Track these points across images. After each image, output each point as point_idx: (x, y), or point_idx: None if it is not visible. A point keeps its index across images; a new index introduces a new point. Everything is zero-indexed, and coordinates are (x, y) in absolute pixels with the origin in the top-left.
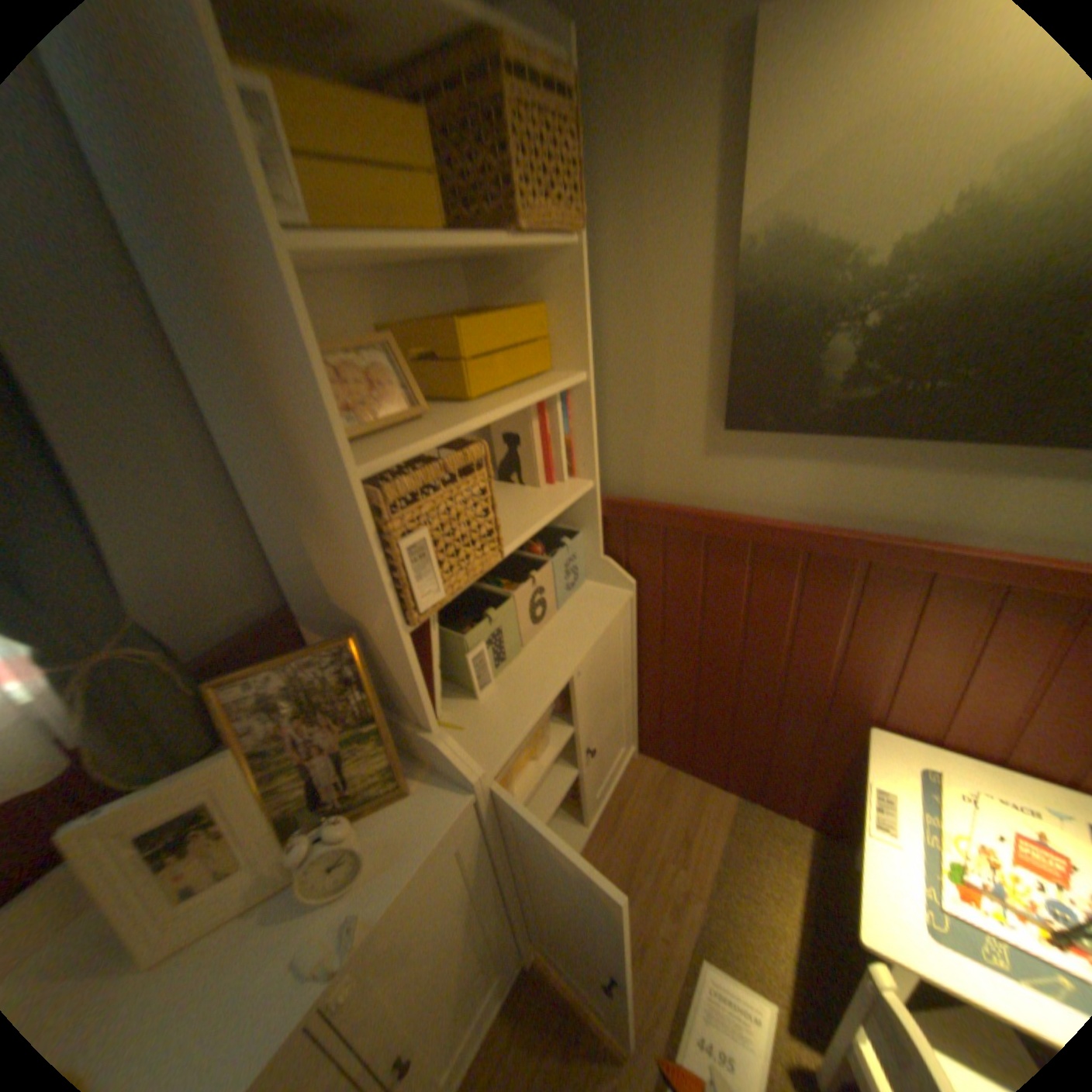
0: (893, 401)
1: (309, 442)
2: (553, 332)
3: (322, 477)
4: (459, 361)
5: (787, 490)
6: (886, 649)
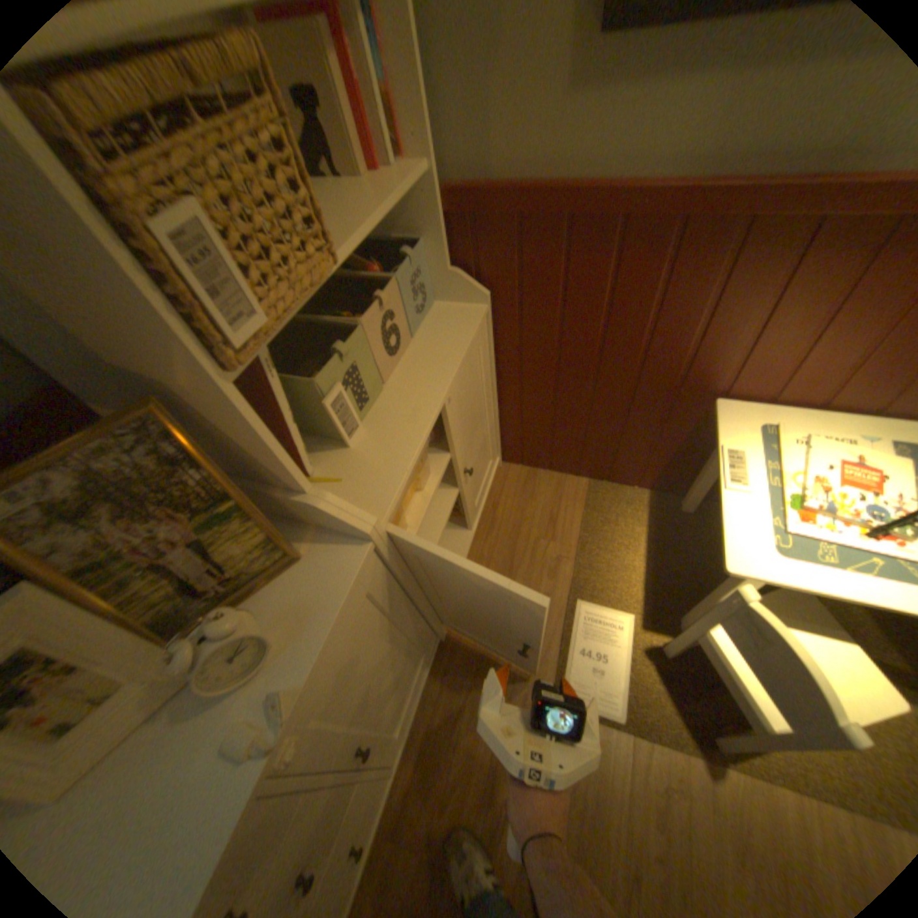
0: None
1: None
2: None
3: None
4: None
5: (672, 130)
6: (747, 319)
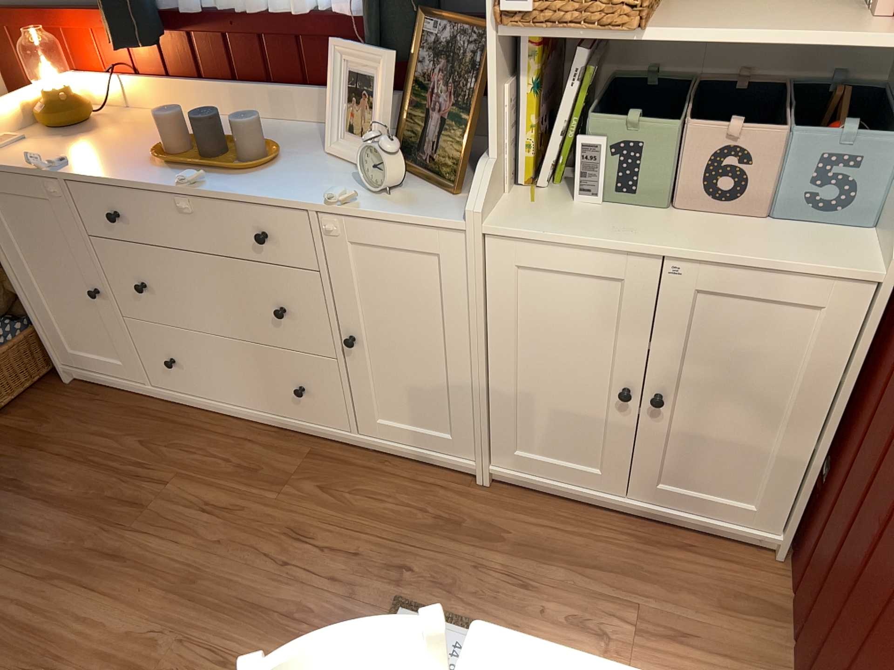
0: None
1: None
2: None
3: None
4: None
5: None
6: None
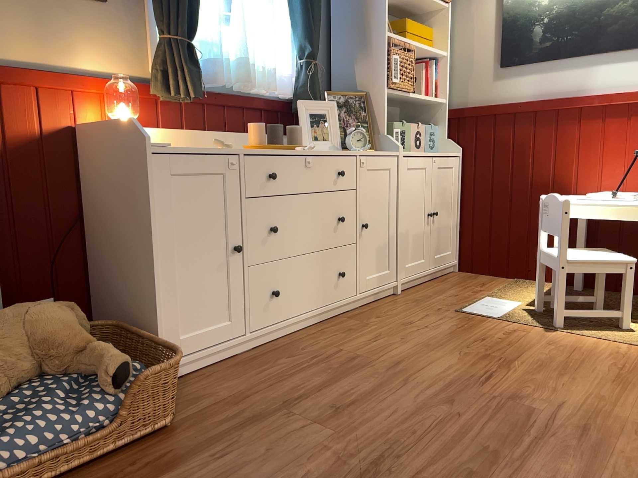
0: (554, 47)
1: (374, 25)
2: (434, 40)
3: (374, 36)
4: (404, 33)
5: (524, 89)
6: (569, 151)
